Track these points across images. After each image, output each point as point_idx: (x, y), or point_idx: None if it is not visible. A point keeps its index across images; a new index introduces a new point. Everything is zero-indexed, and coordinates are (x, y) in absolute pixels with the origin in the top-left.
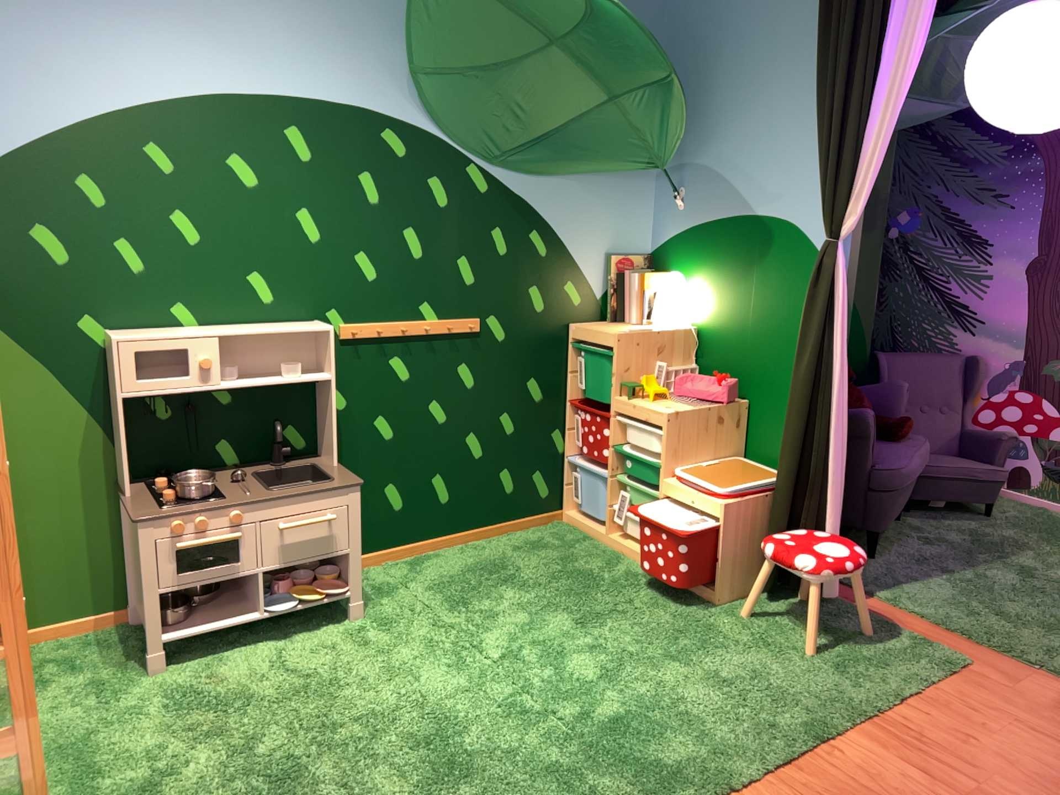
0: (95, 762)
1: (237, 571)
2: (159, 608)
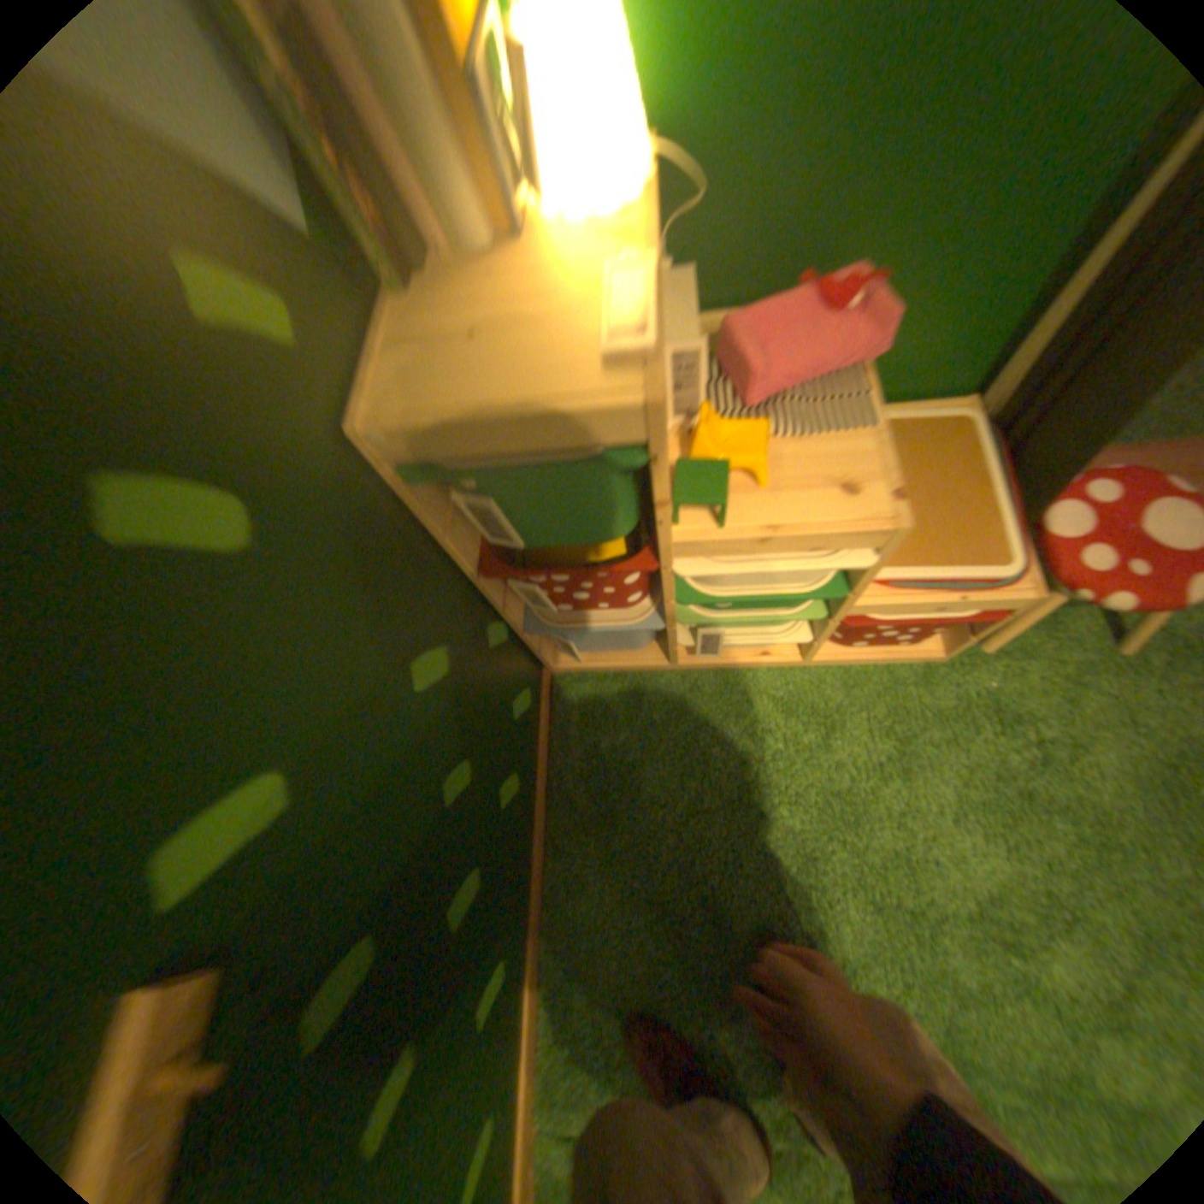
0: None
1: None
2: None
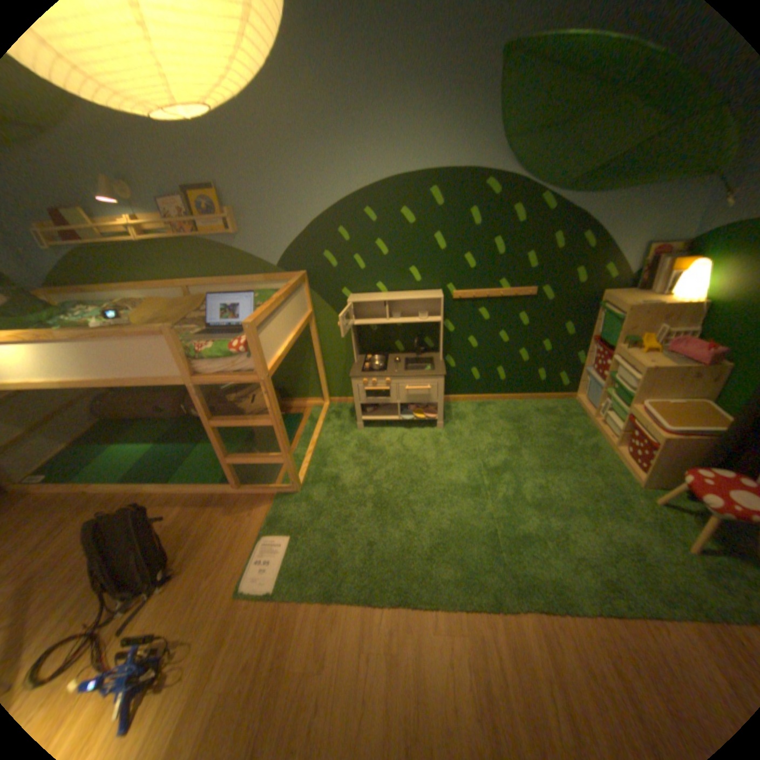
0: (326, 460)
1: (388, 402)
2: (359, 409)
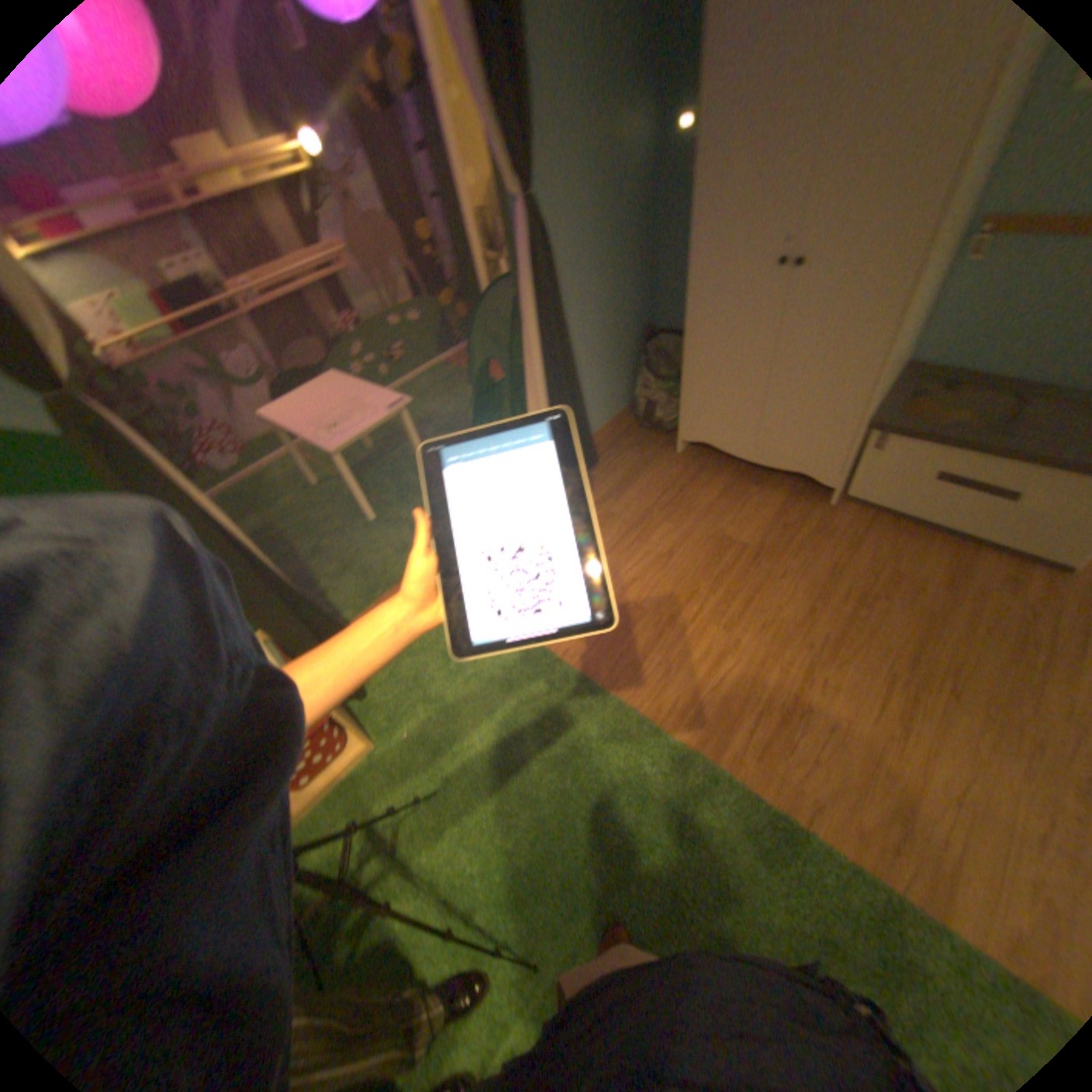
0: None
1: None
2: None
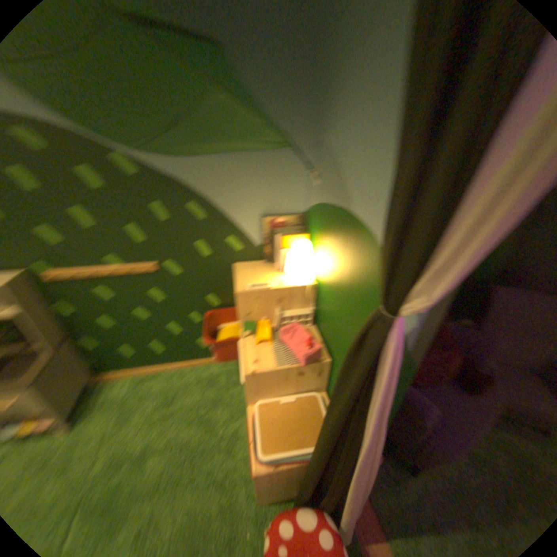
0: None
1: None
2: None
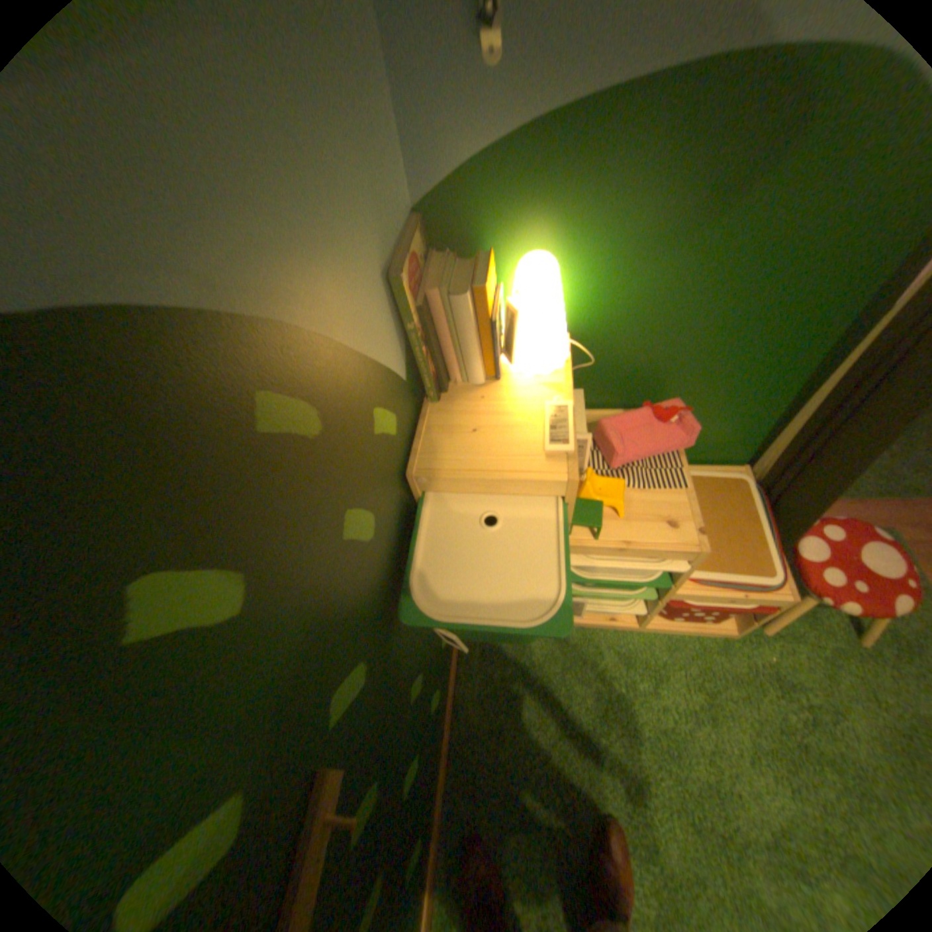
0: None
1: None
2: None
